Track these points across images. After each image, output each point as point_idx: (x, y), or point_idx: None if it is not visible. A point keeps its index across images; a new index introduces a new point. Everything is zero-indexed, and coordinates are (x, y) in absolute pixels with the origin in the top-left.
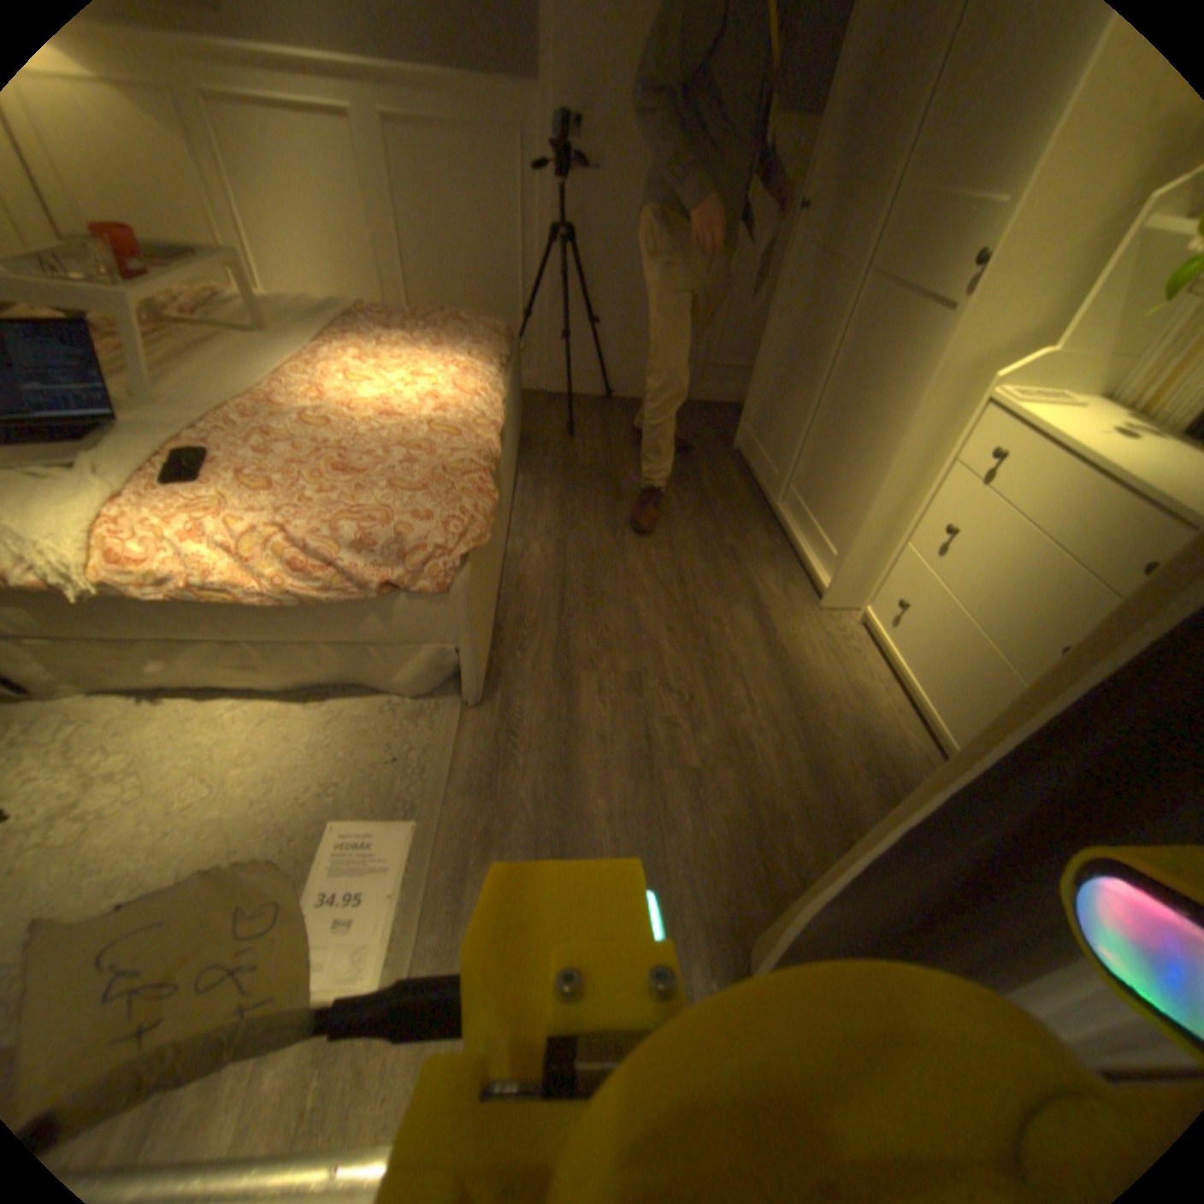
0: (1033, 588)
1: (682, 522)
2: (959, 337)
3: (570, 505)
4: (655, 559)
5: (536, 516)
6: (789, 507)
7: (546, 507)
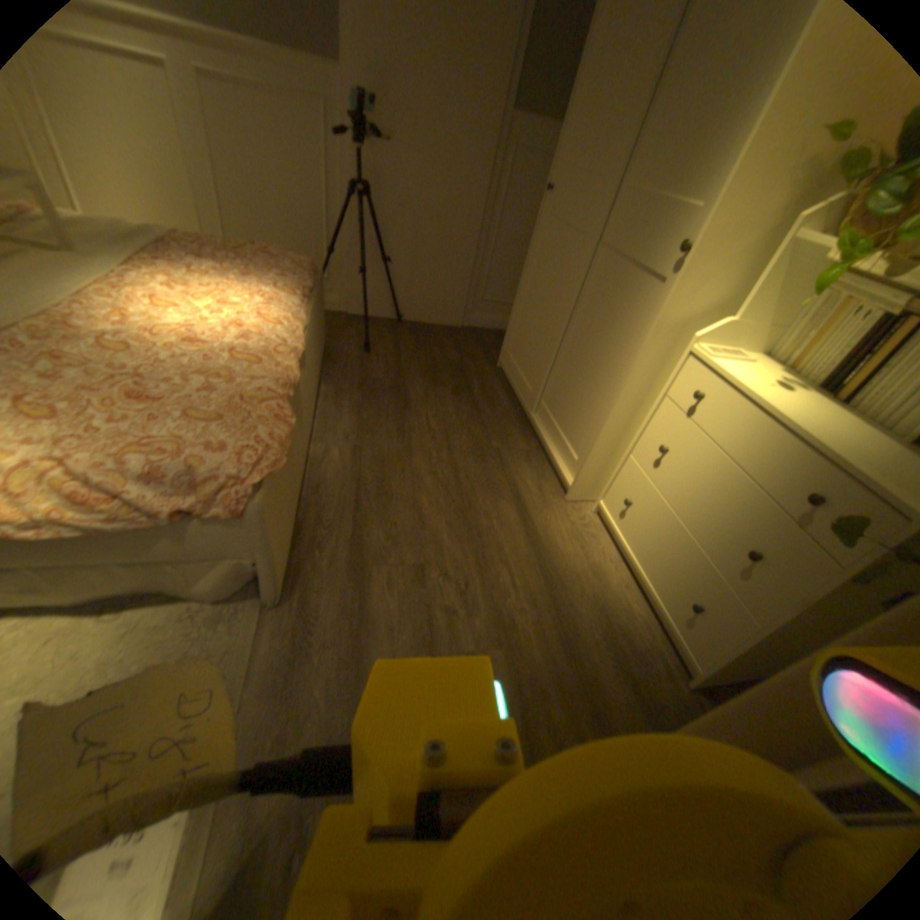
0: (724, 500)
1: (458, 427)
2: (668, 304)
3: (366, 412)
4: (437, 460)
5: (336, 422)
6: (540, 417)
7: (345, 414)
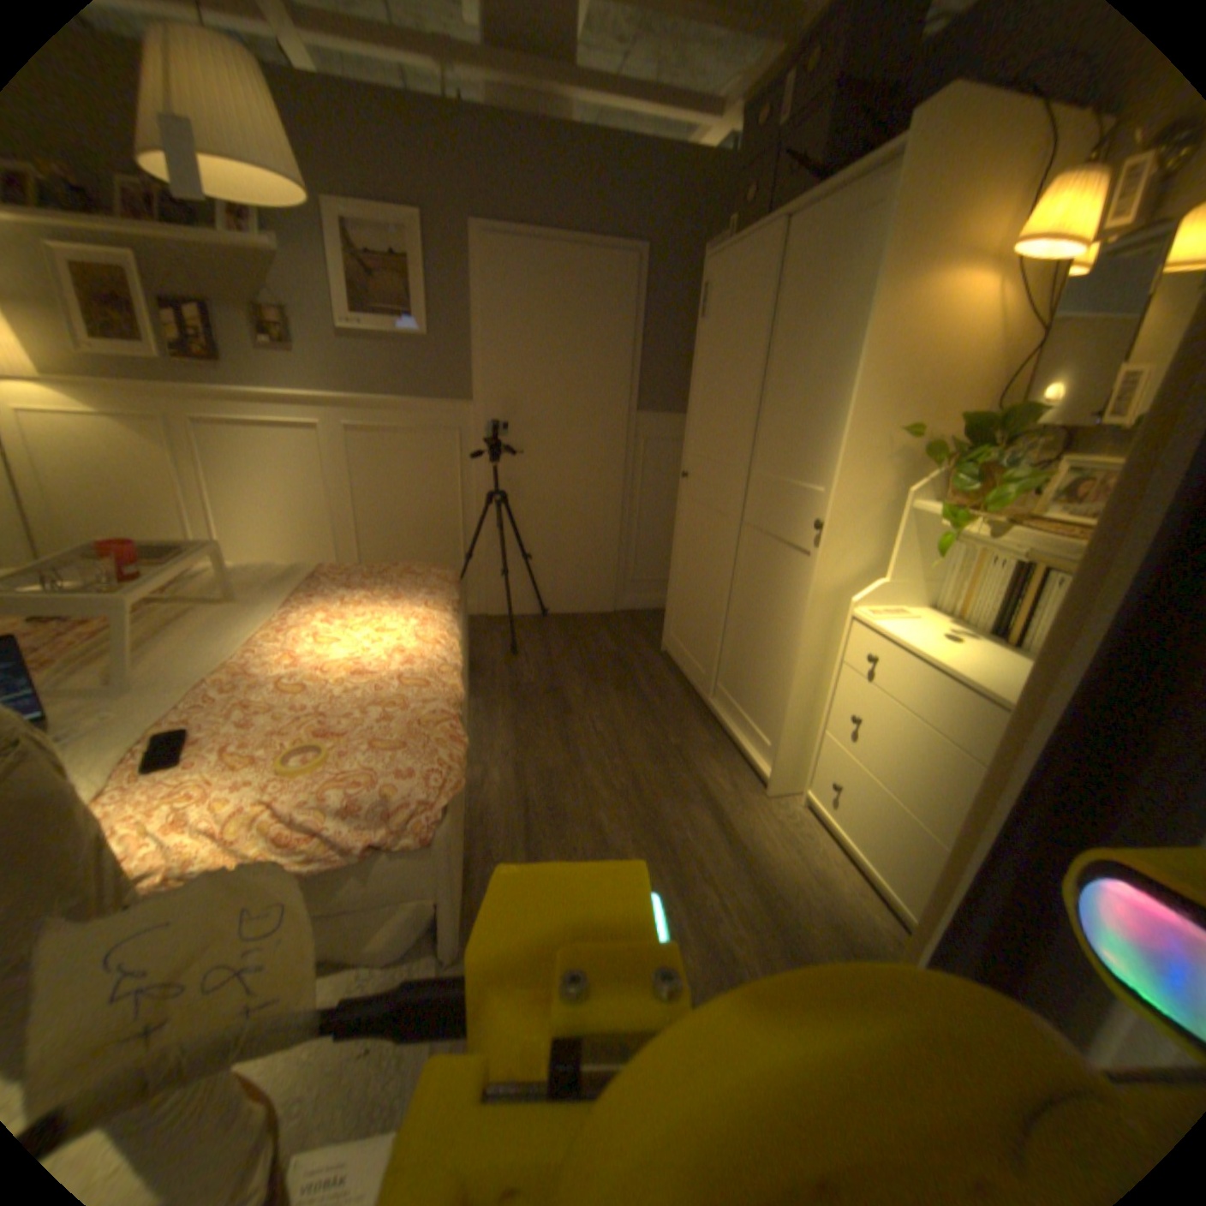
0: (929, 767)
1: (628, 728)
2: (818, 577)
3: (523, 724)
4: (610, 769)
5: (491, 739)
6: (719, 703)
7: (499, 730)
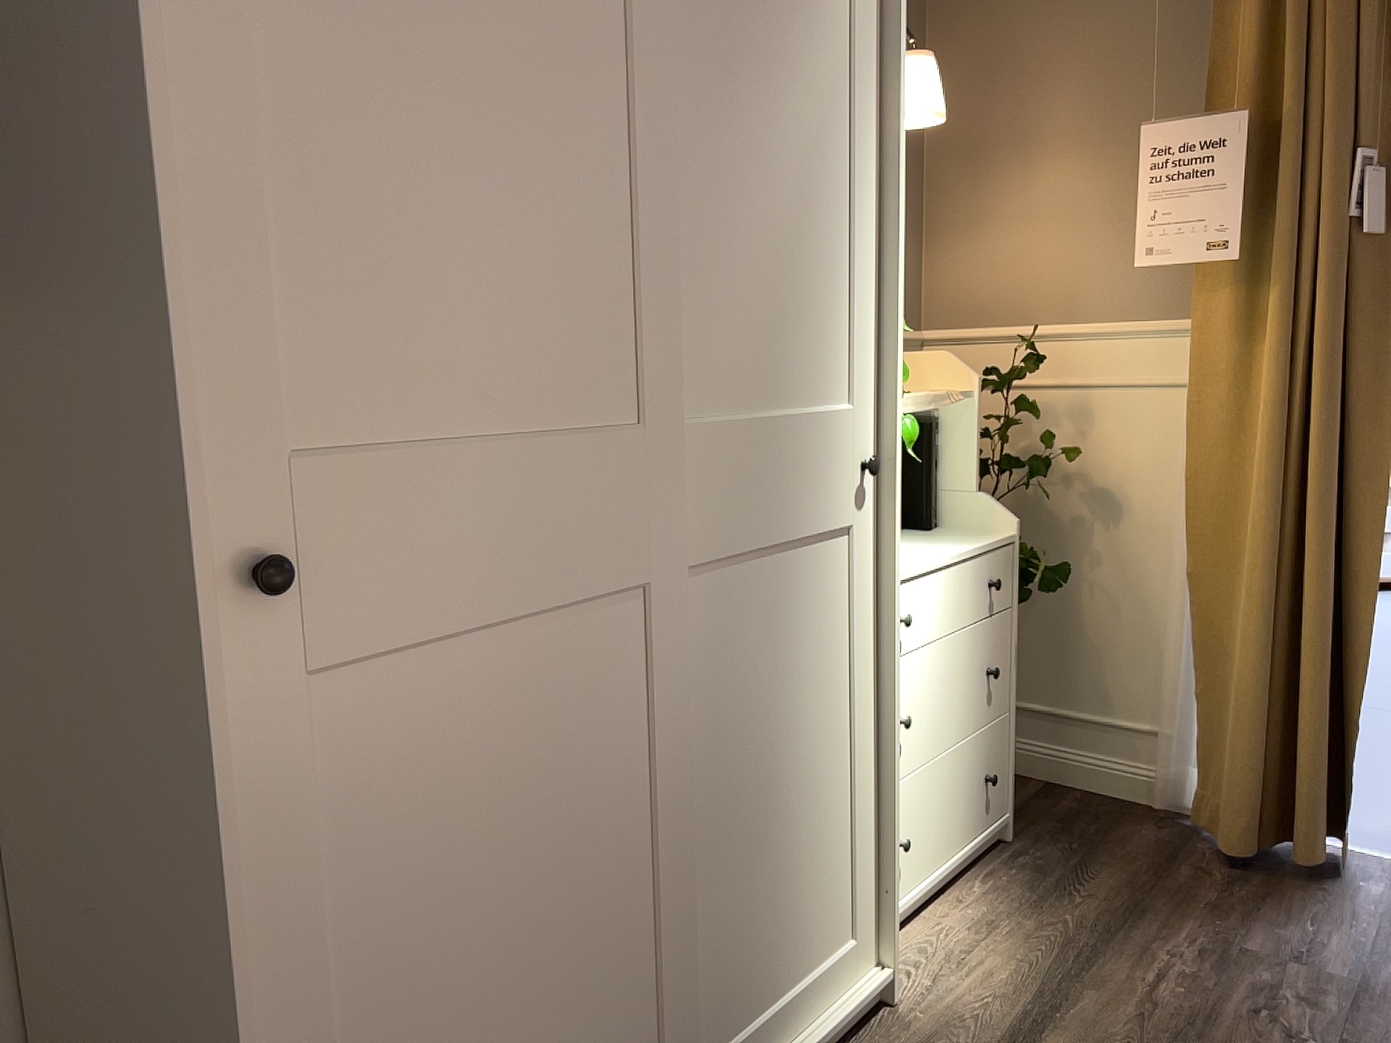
0: (958, 678)
1: None
2: (896, 549)
3: None
4: None
5: None
6: None
7: None
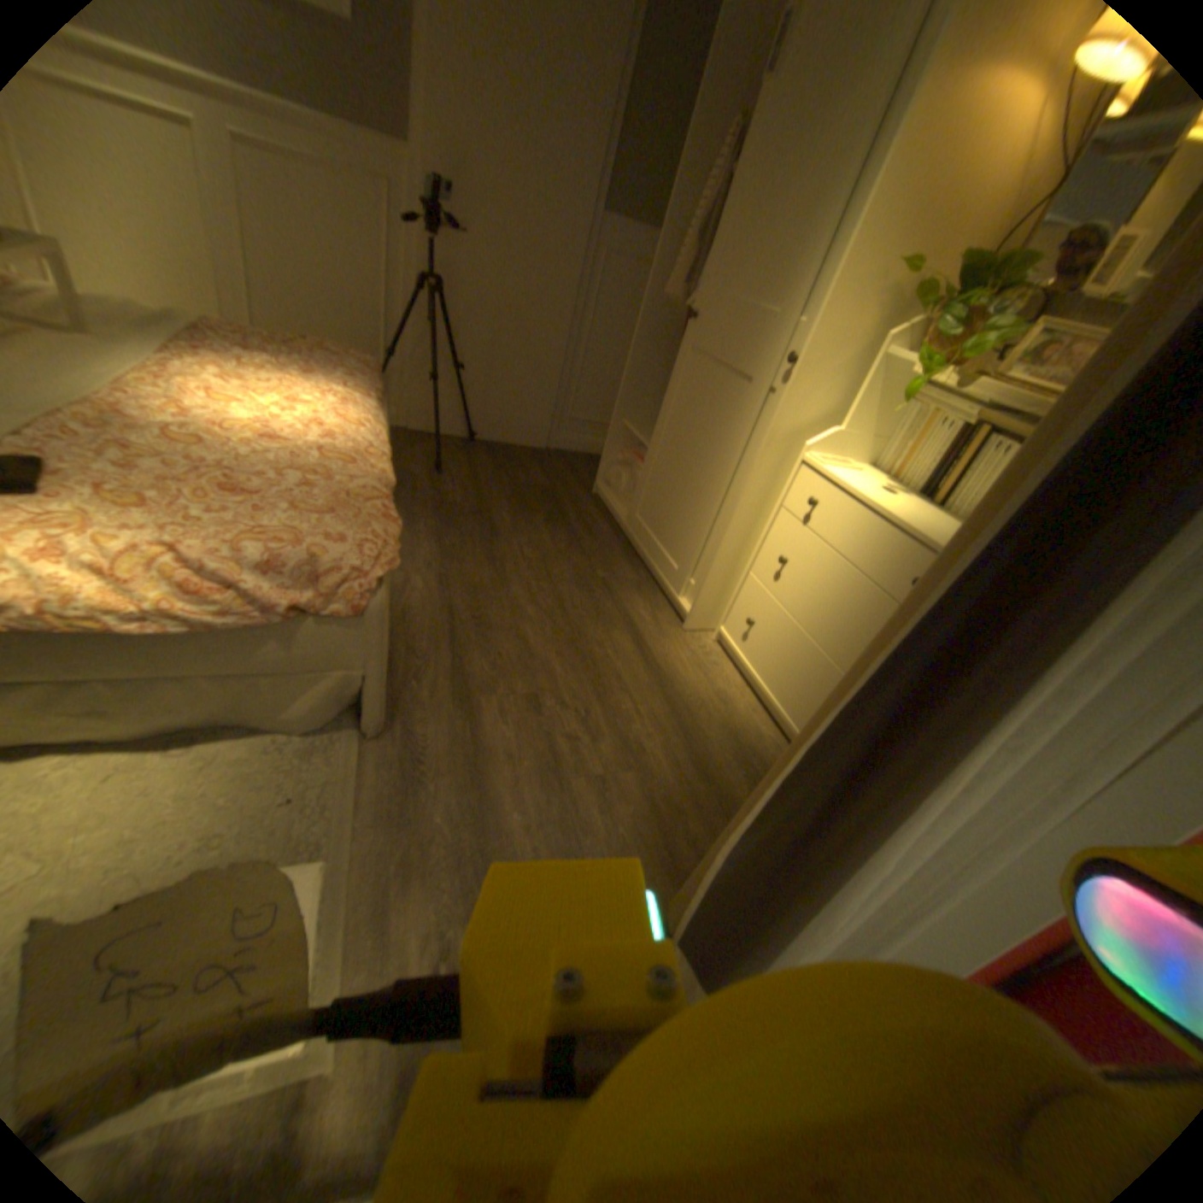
0: (843, 601)
1: (557, 556)
2: (780, 413)
3: (448, 539)
4: (537, 589)
5: (414, 549)
6: (648, 544)
7: (423, 541)
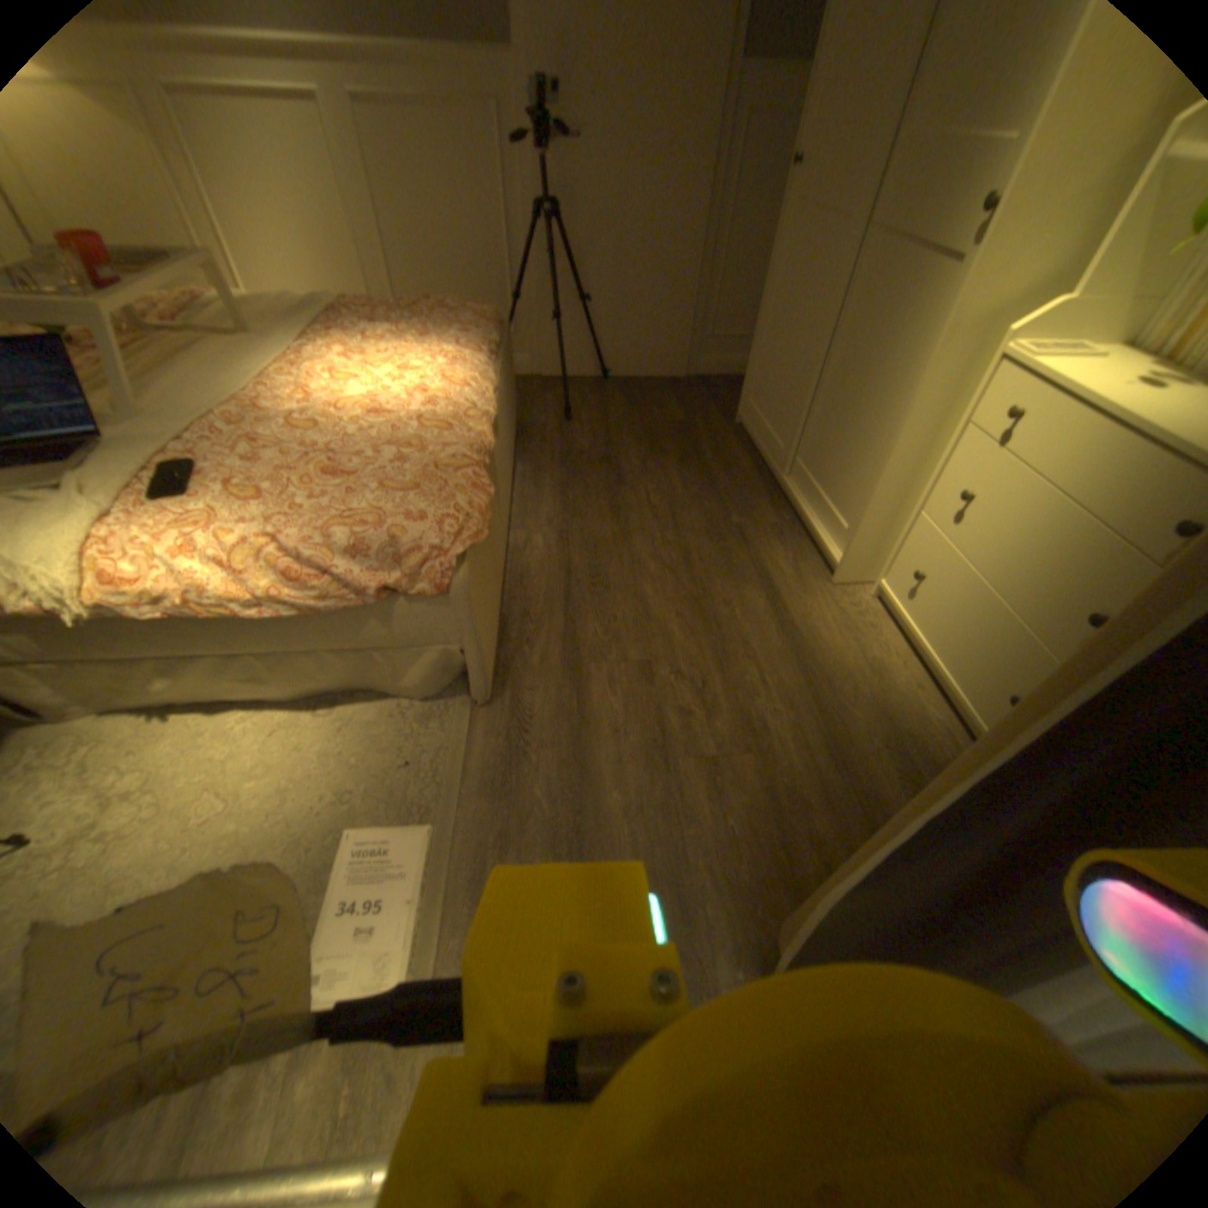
0: (1055, 553)
1: (687, 503)
2: (968, 291)
3: (571, 493)
4: (661, 543)
5: (537, 506)
6: (796, 481)
7: (546, 497)
